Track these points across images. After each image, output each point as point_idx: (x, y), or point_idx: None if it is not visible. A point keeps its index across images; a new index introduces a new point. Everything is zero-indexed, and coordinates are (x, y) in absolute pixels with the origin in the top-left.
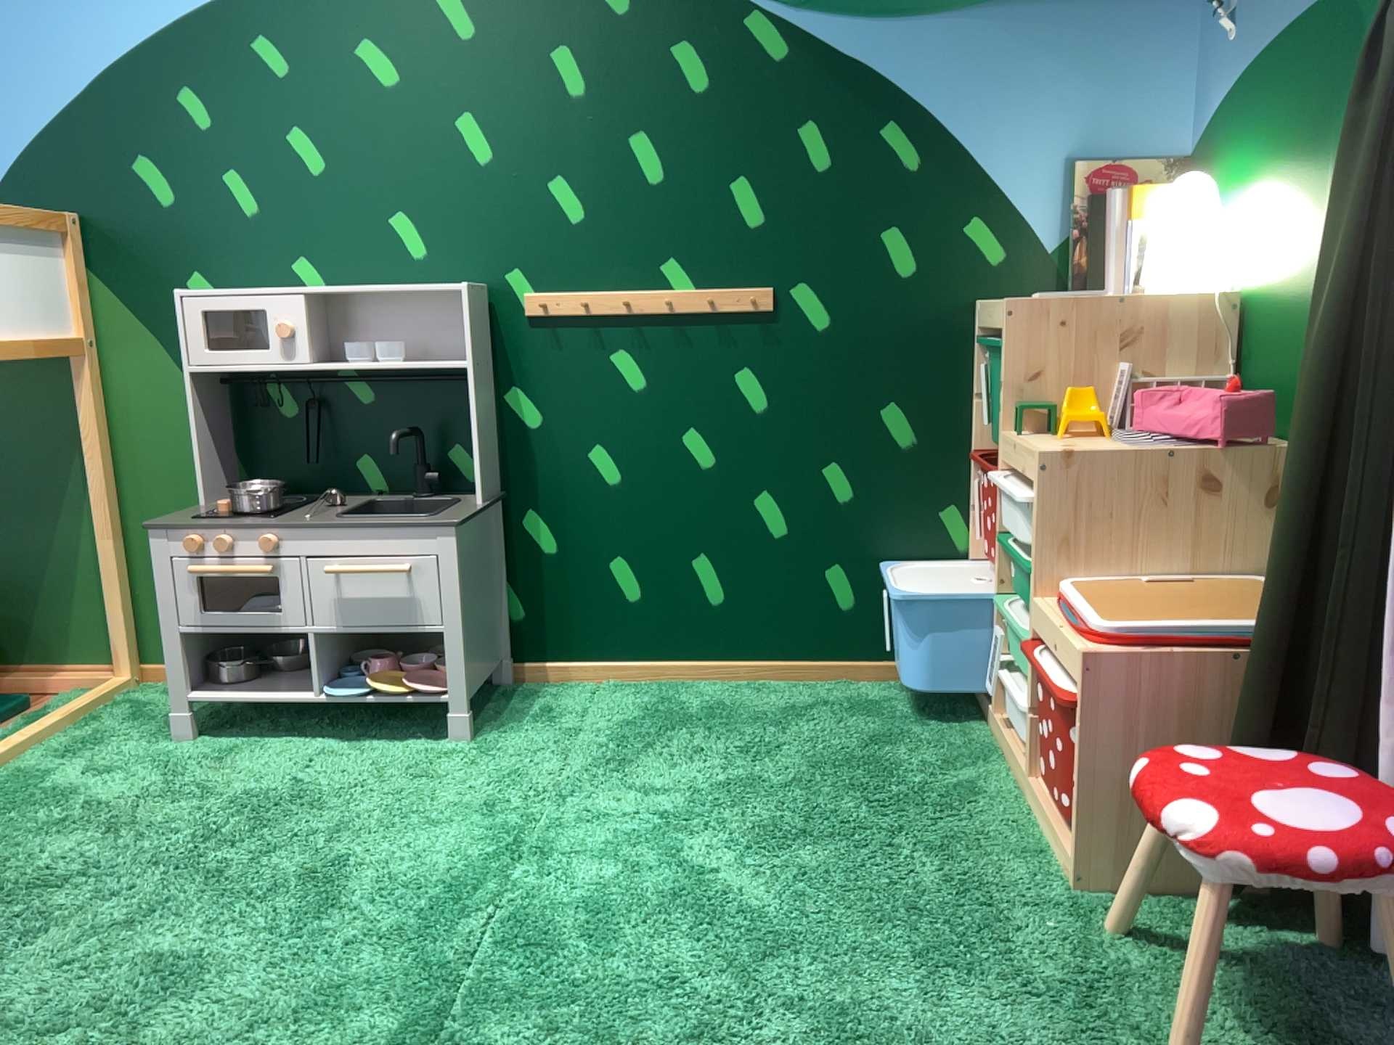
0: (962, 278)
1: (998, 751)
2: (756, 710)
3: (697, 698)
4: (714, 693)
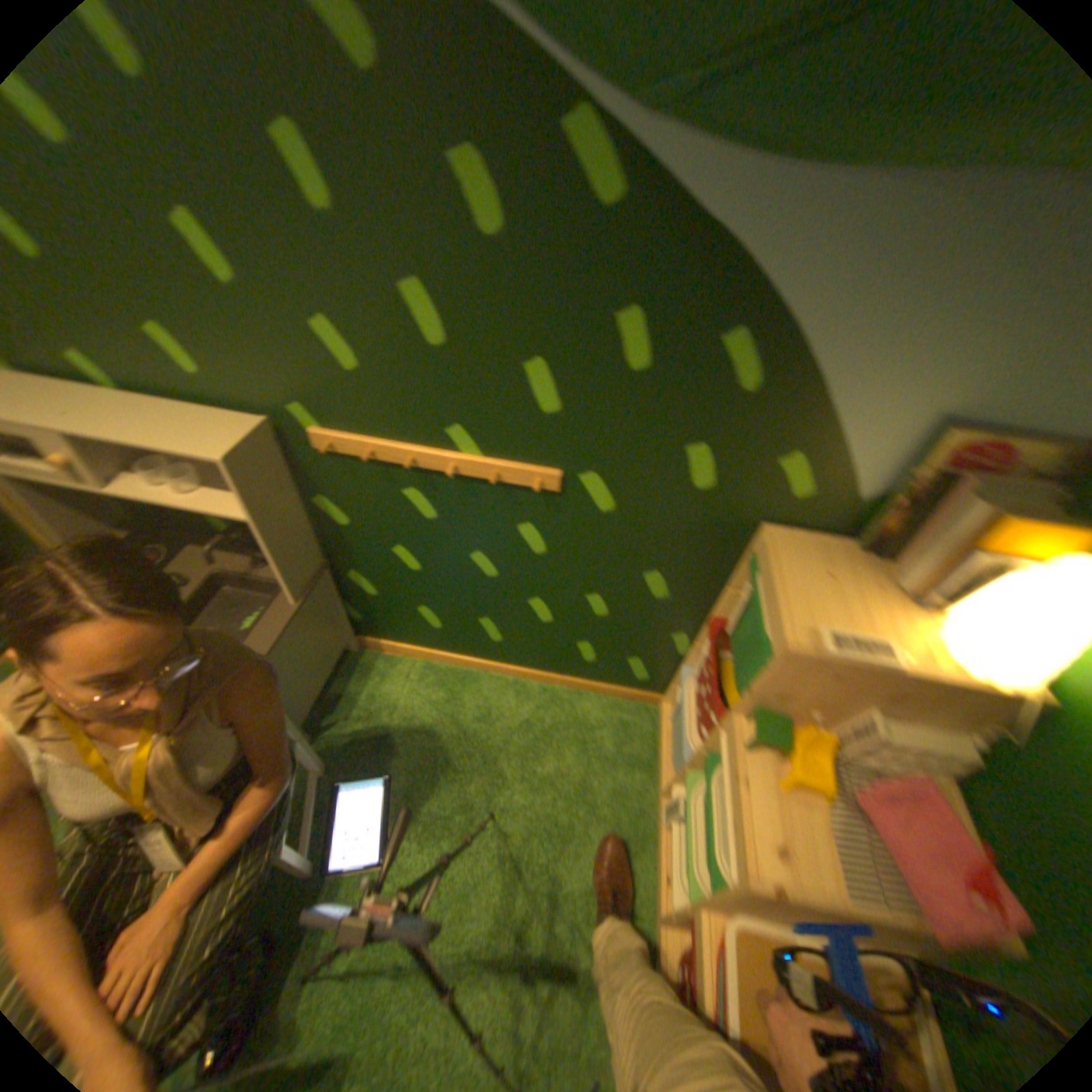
0: (762, 505)
1: (655, 837)
2: (510, 728)
3: (476, 699)
4: (489, 692)
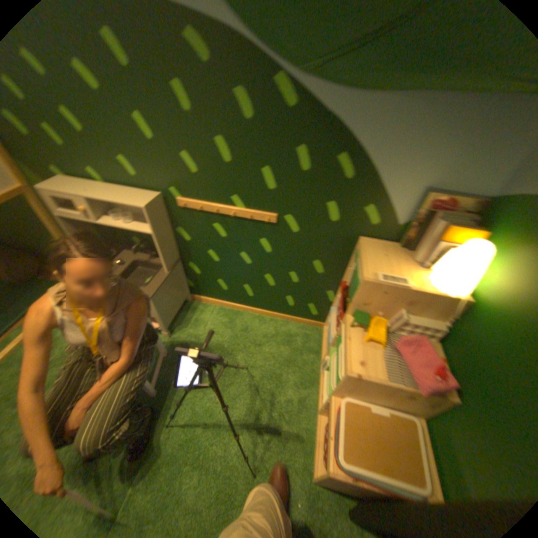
0: (358, 228)
1: (318, 381)
2: (256, 335)
3: (241, 322)
4: (247, 320)
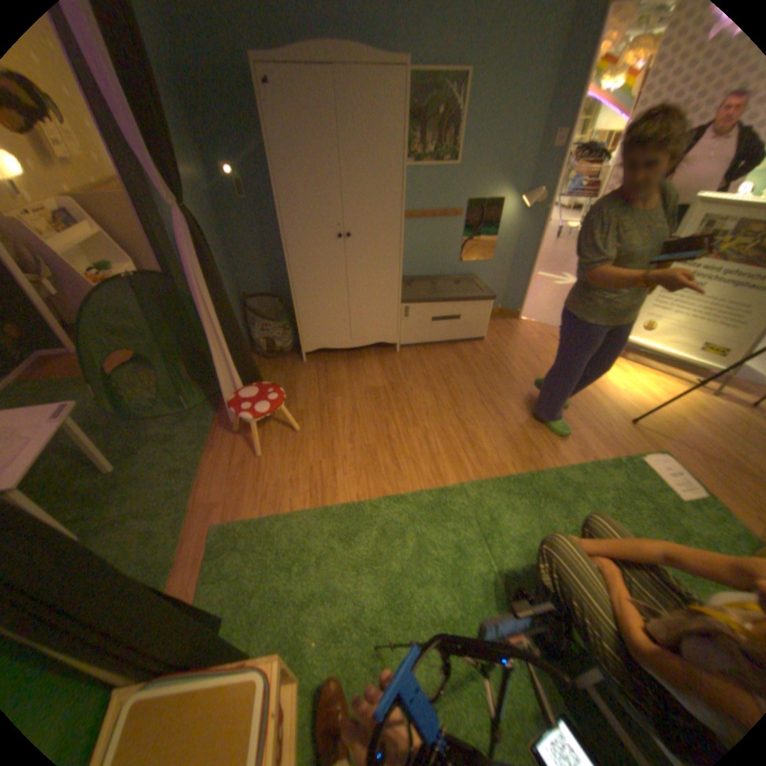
0: None
1: None
2: None
3: None
4: None
